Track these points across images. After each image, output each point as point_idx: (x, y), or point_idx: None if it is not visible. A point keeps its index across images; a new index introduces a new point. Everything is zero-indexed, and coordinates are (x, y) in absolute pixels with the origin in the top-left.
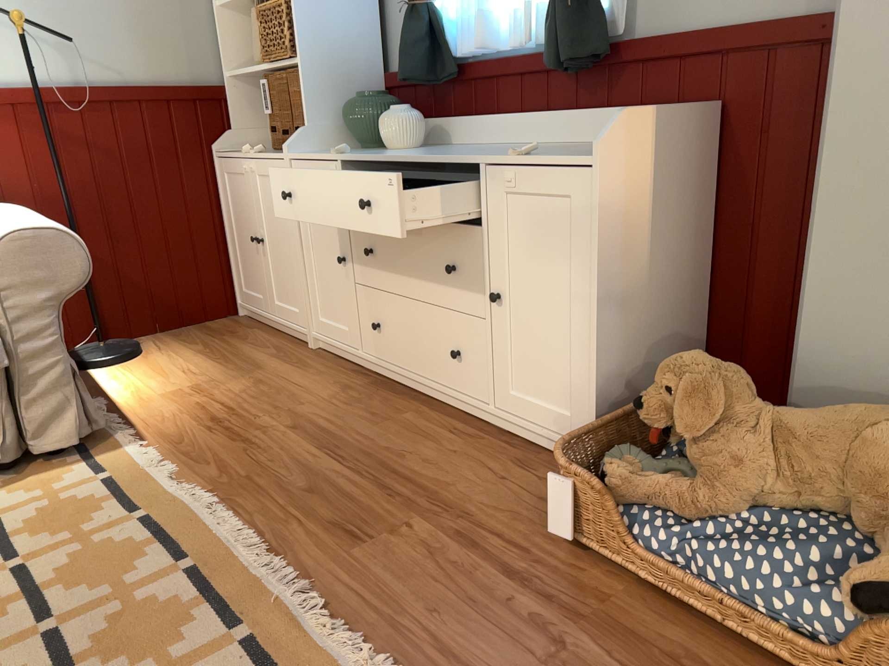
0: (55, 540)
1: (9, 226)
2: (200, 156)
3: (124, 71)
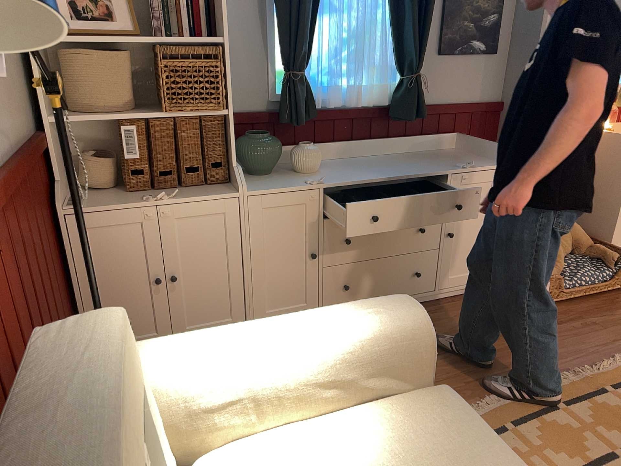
0: (538, 464)
1: (367, 319)
2: (48, 217)
3: (5, 130)
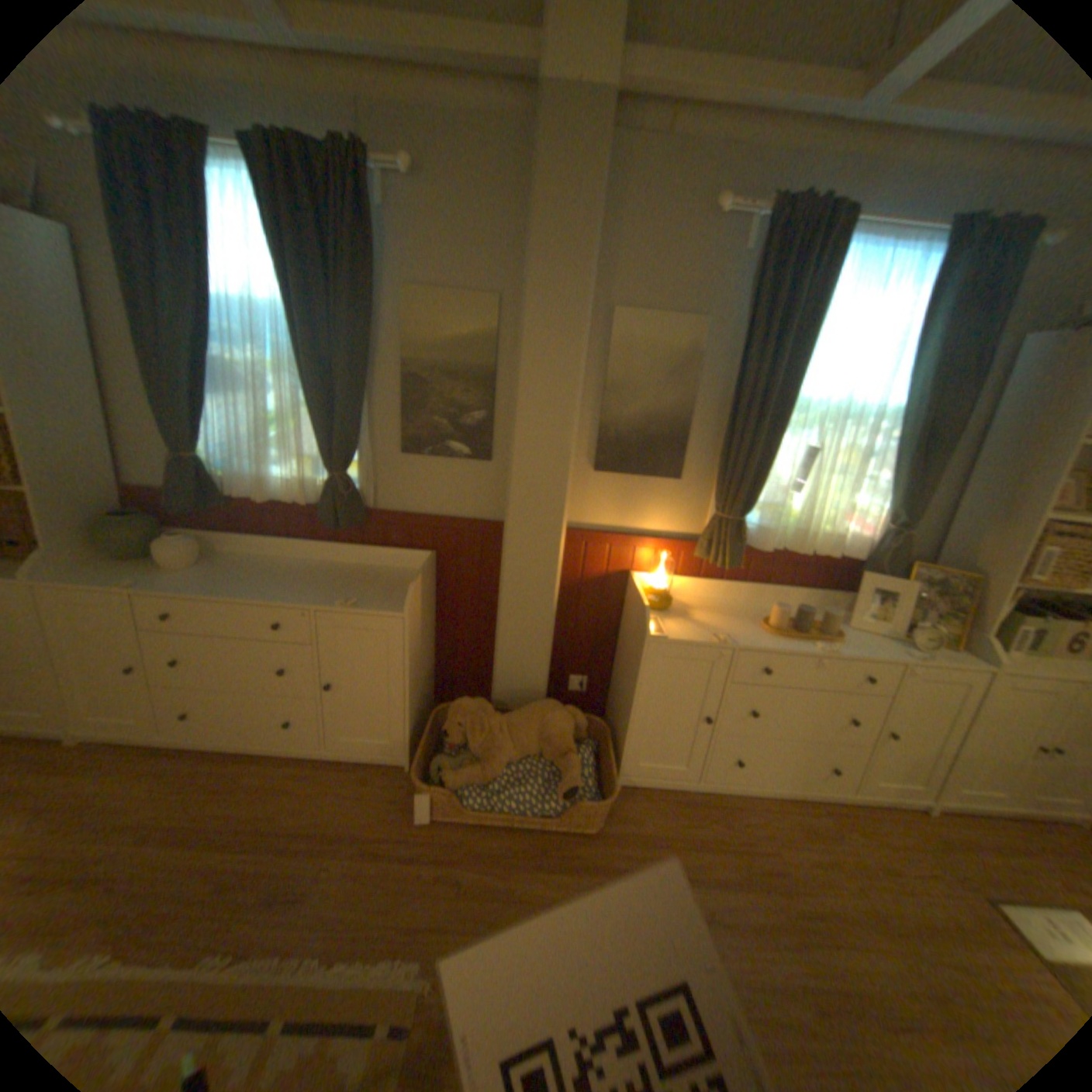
0: None
1: None
2: None
3: None
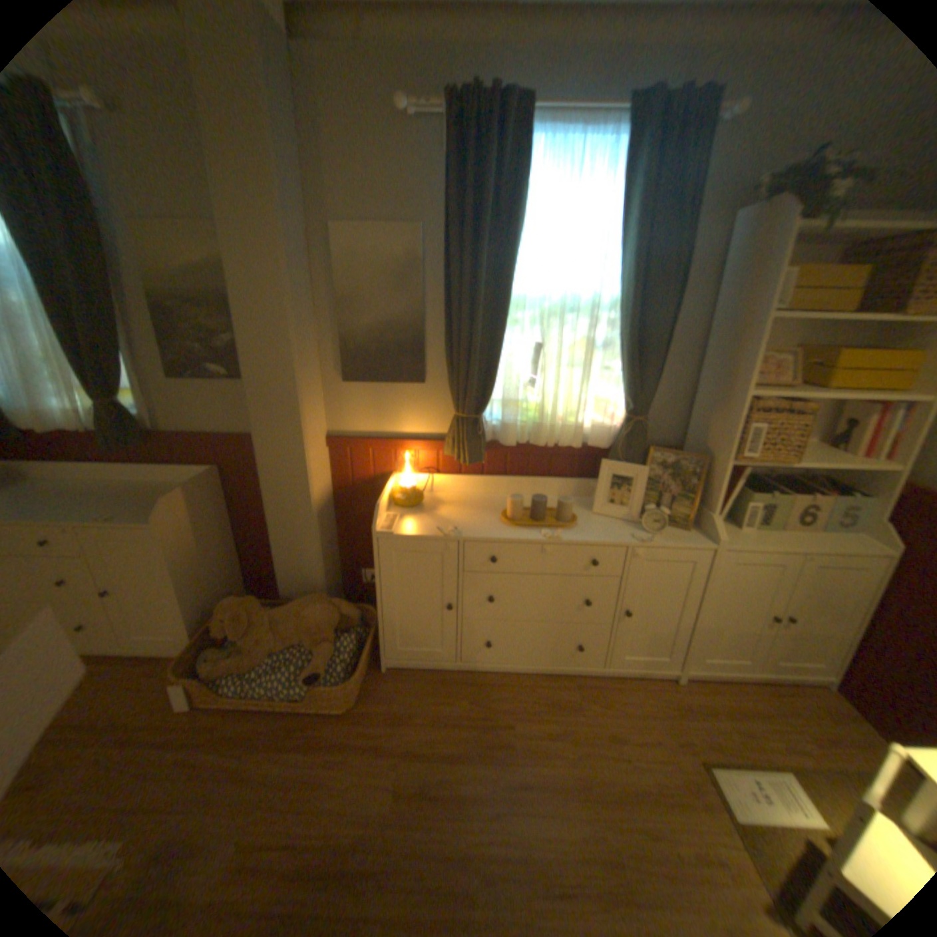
0: None
1: None
2: None
3: None
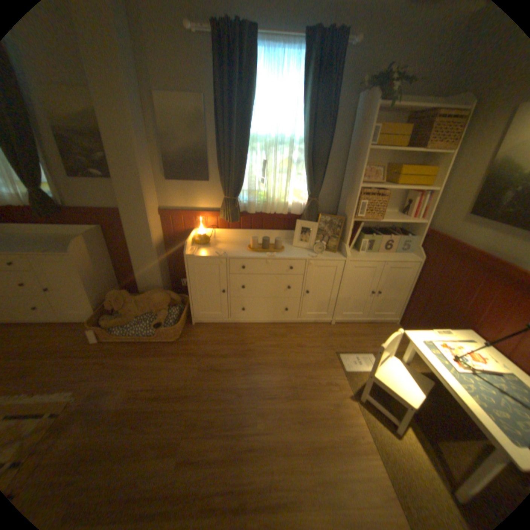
0: None
1: None
2: None
3: None
